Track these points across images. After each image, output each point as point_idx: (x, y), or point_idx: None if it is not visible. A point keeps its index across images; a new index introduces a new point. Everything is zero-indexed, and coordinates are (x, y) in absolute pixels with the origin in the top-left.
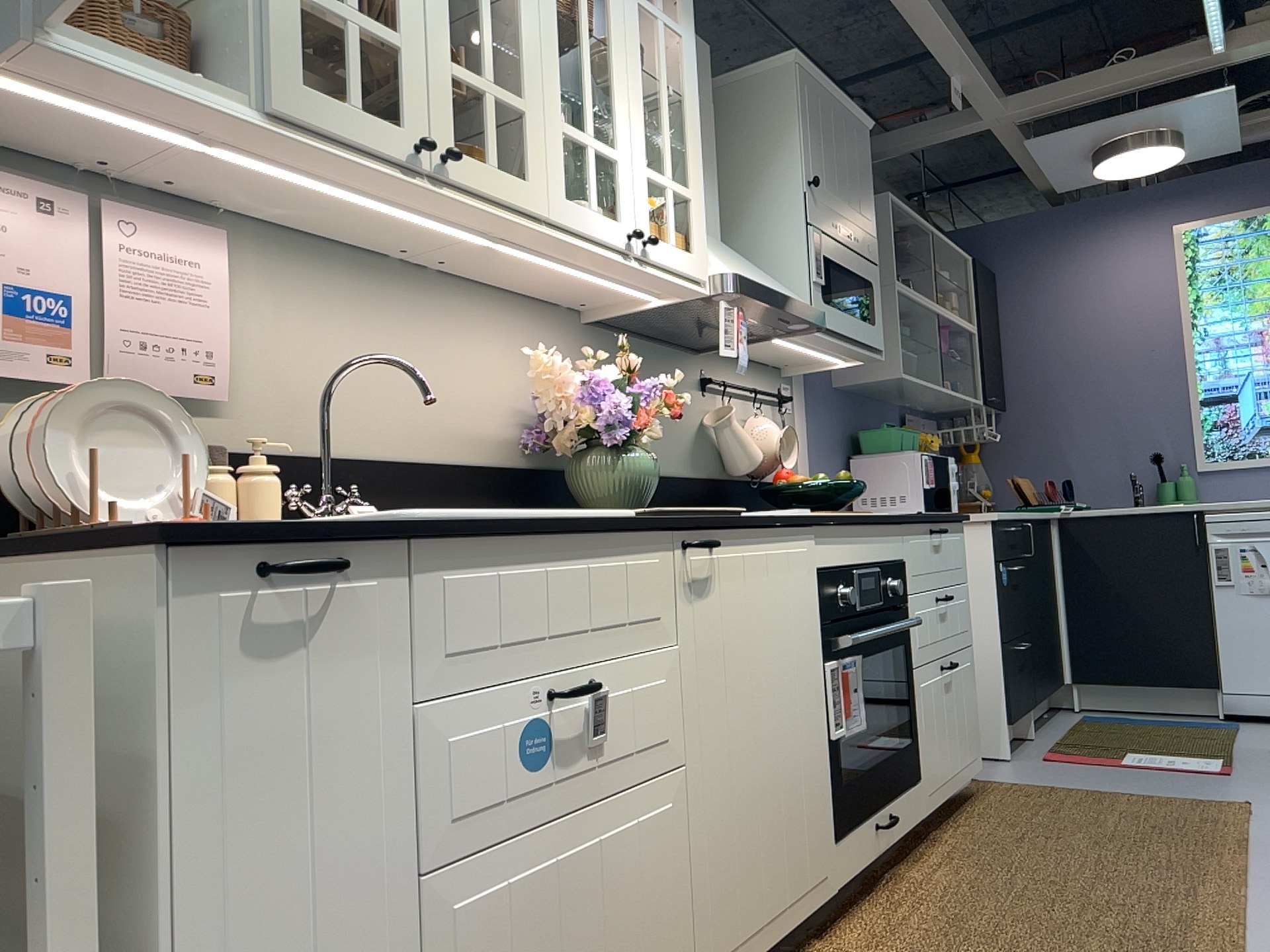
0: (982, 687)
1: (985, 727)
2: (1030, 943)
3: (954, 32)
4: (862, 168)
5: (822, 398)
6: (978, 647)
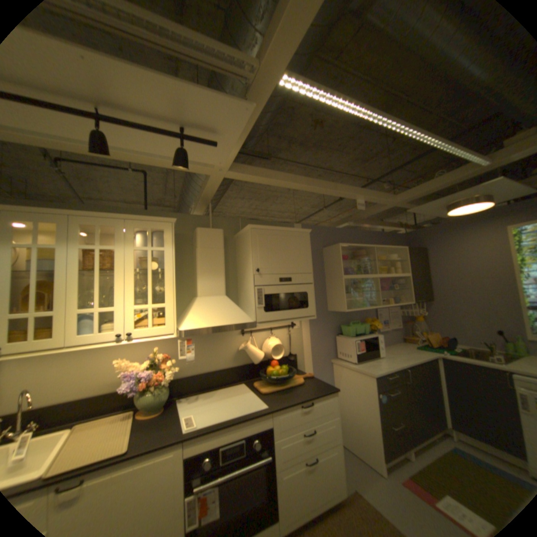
0: (374, 443)
1: (376, 460)
2: None
3: (342, 188)
4: (300, 249)
5: (318, 317)
6: (373, 426)
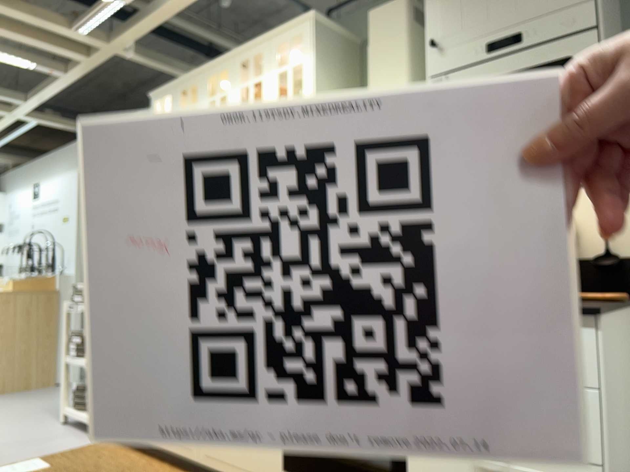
0: None
1: None
2: None
3: None
4: None
5: None
6: None
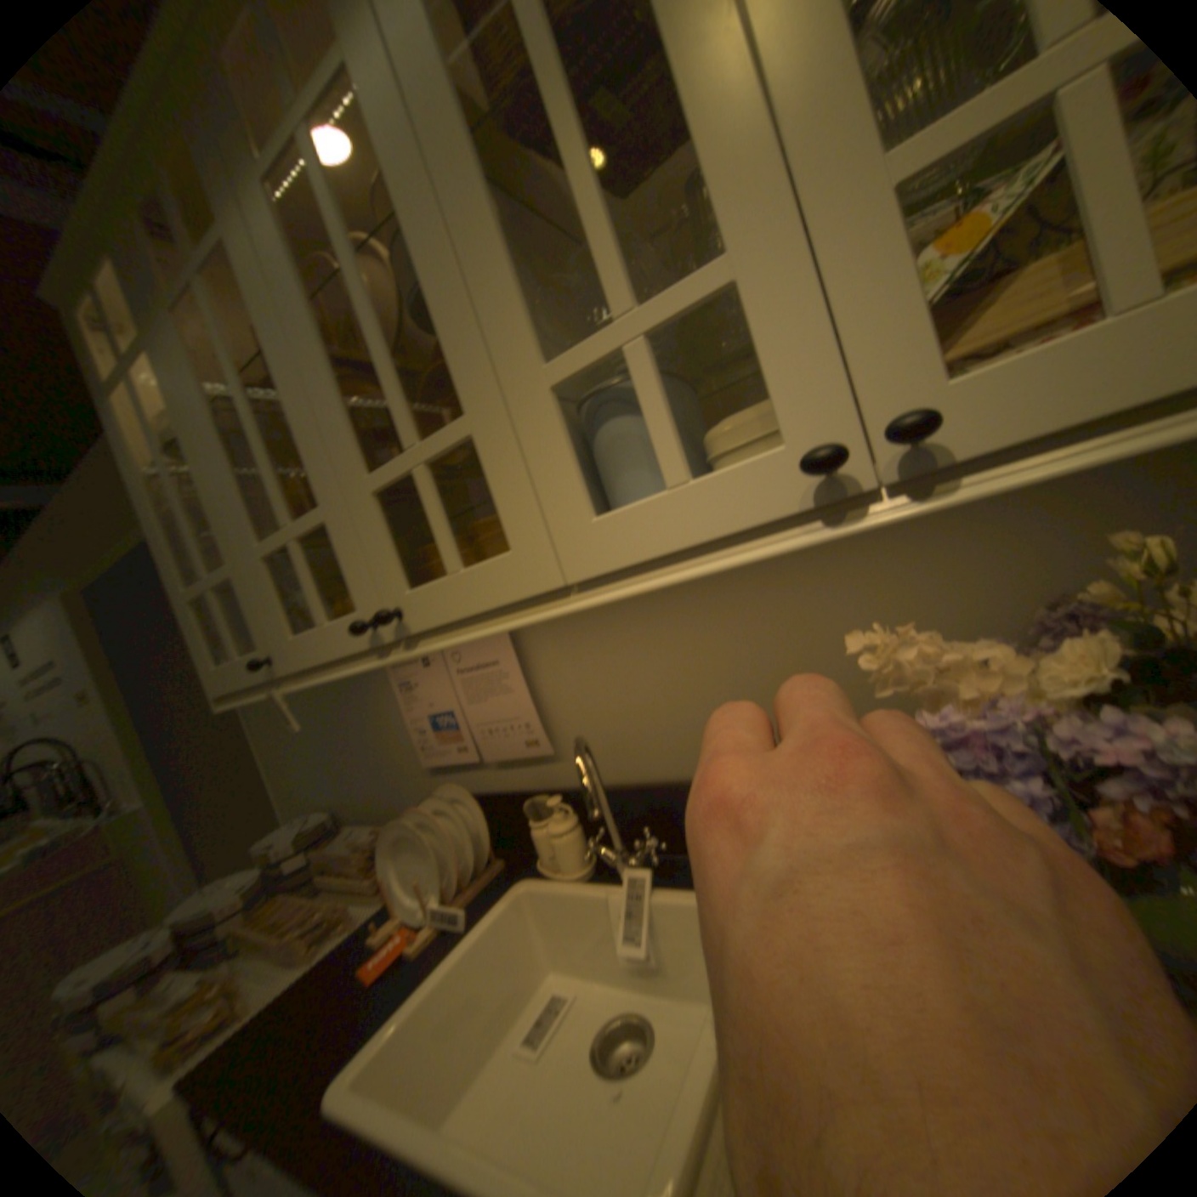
0: None
1: None
2: None
3: None
4: None
5: None
6: None
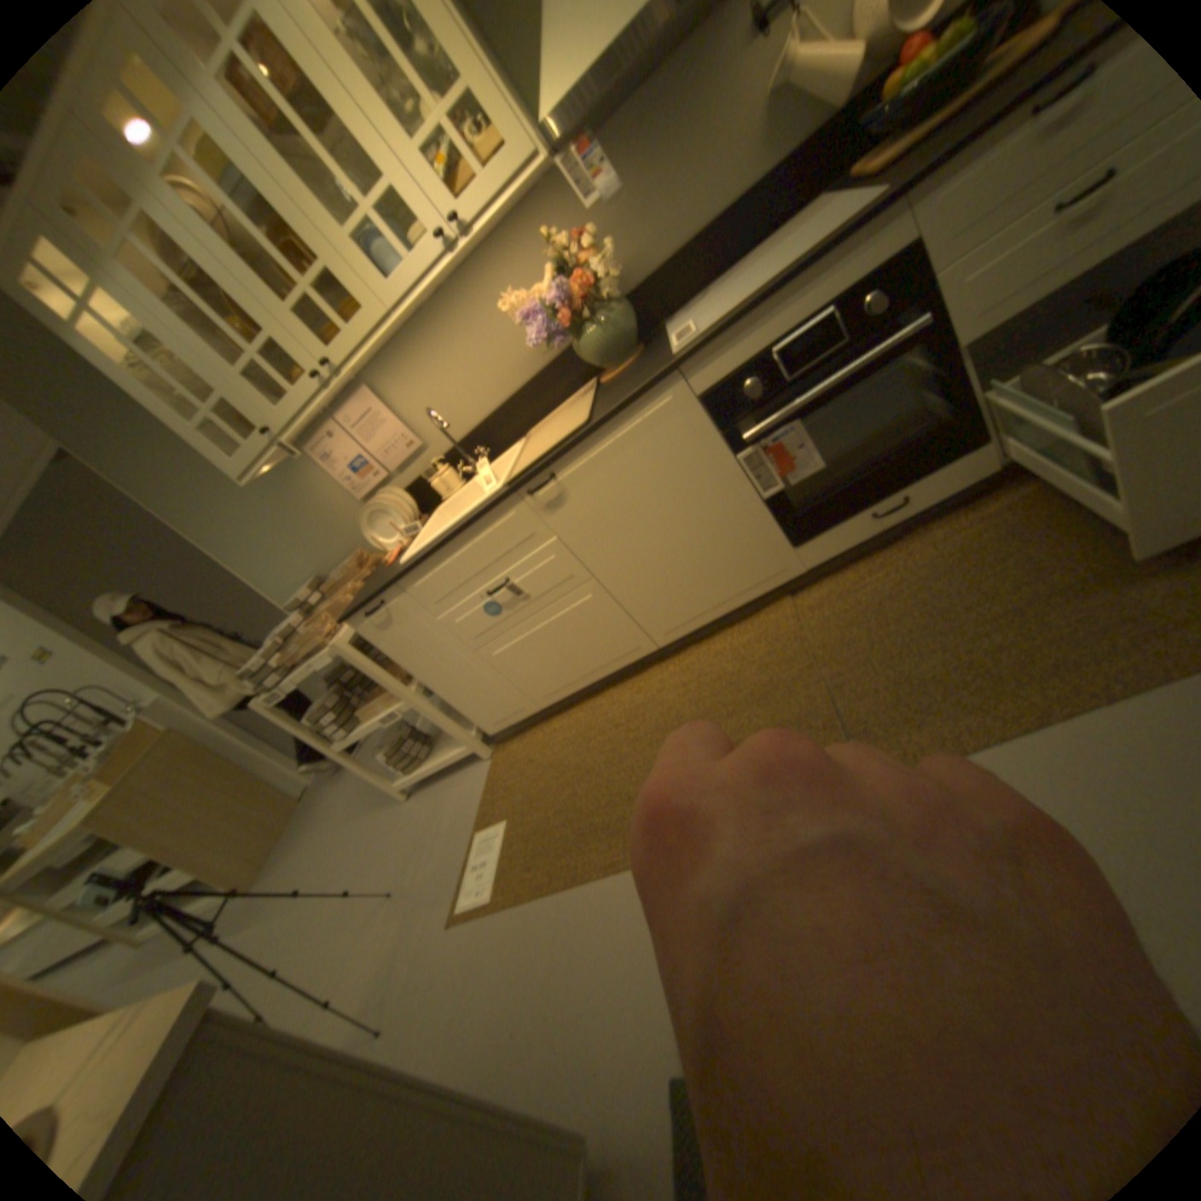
0: None
1: None
2: (893, 643)
3: None
4: None
5: None
6: None
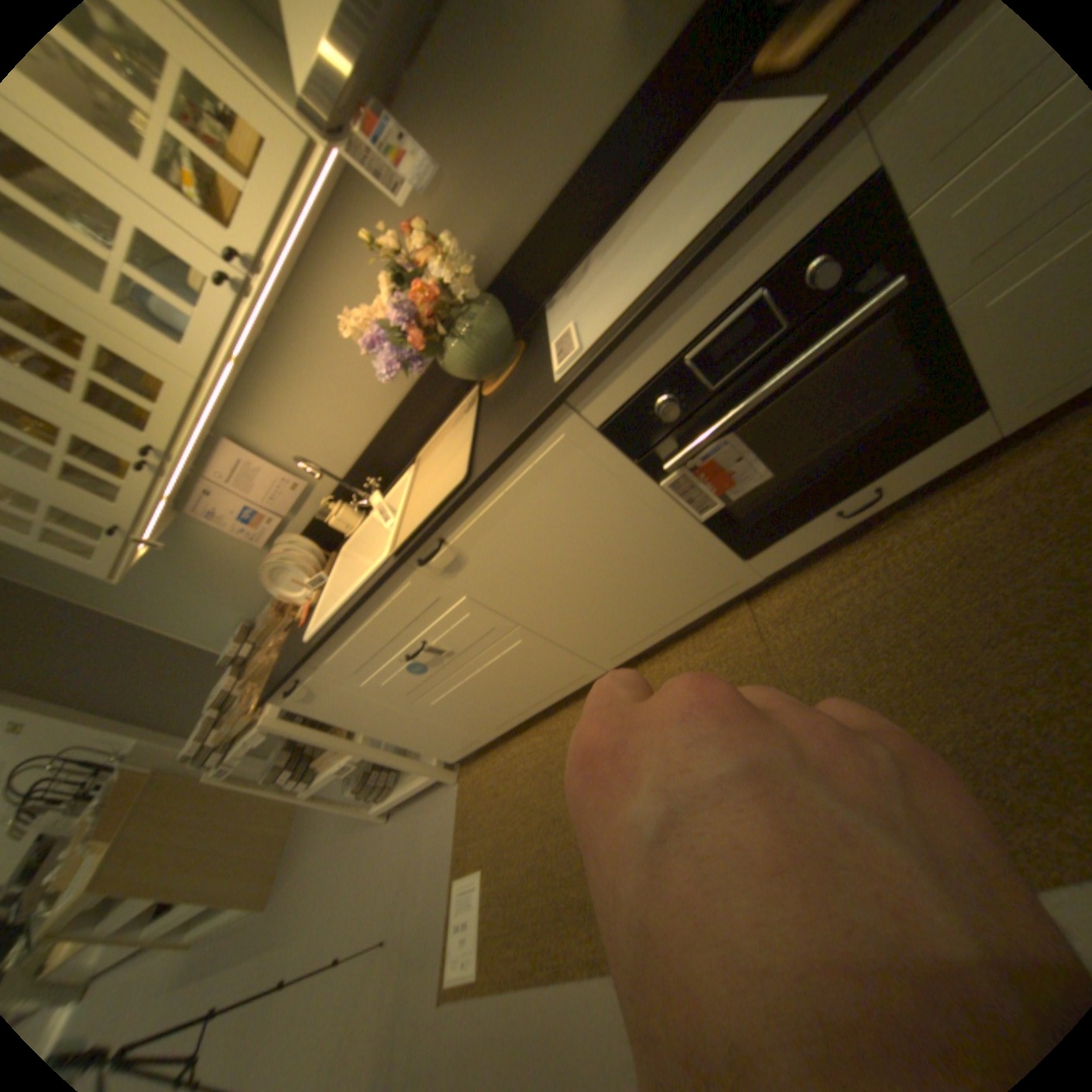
0: None
1: None
2: (889, 689)
3: None
4: None
5: None
6: None
